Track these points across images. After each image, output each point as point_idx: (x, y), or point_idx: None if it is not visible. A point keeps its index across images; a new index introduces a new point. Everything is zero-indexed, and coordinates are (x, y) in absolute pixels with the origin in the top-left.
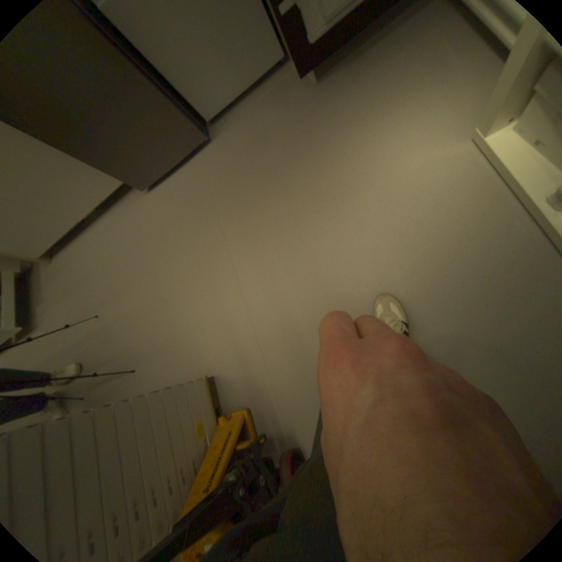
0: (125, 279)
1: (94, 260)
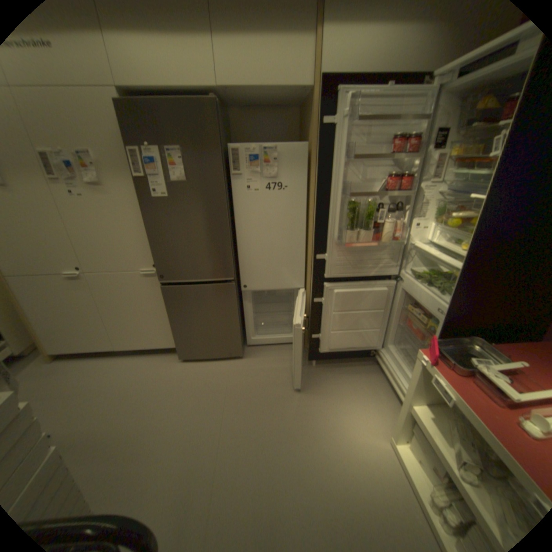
0: (110, 415)
1: (94, 383)
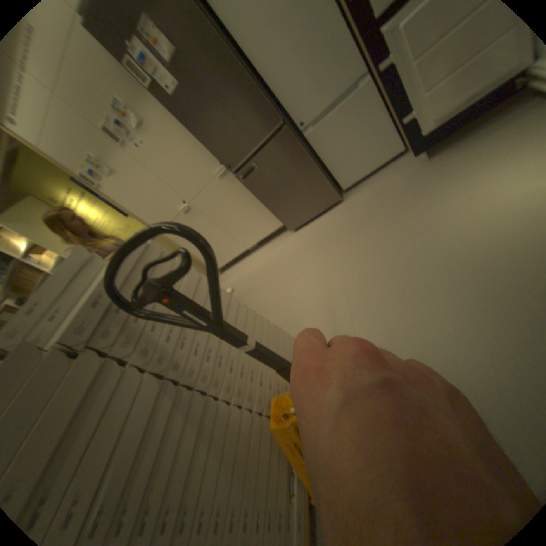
0: (263, 282)
1: (247, 272)
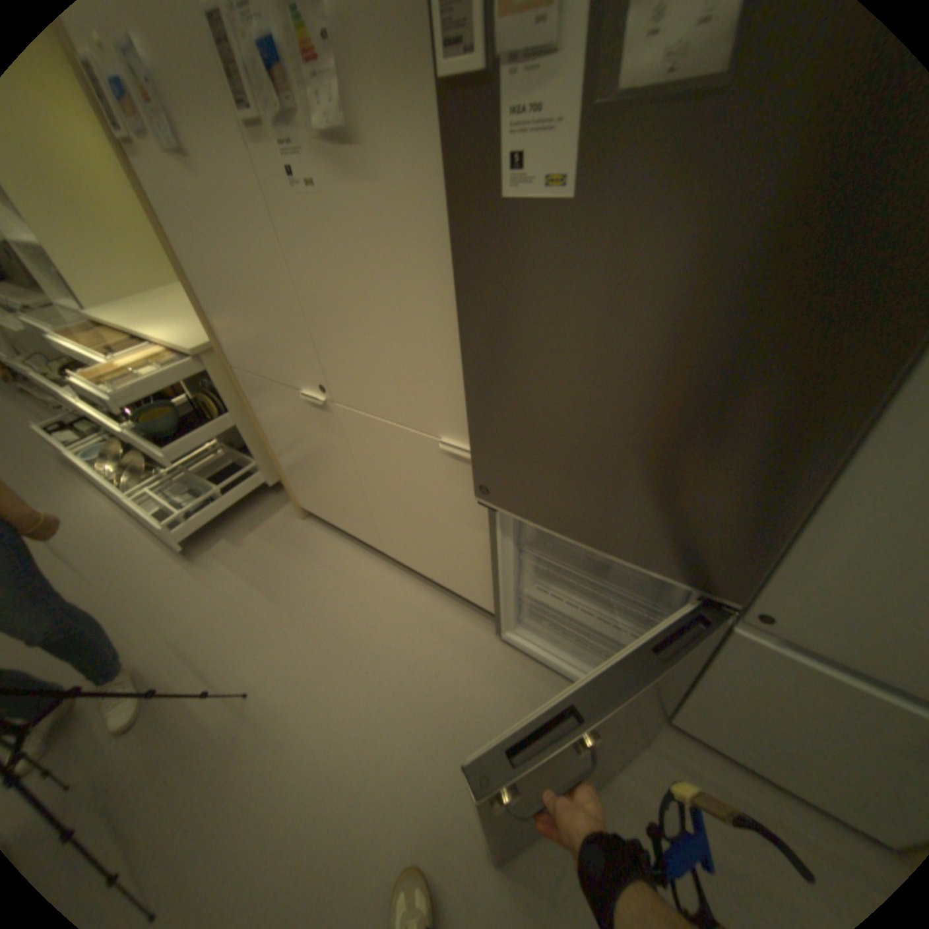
0: (332, 717)
1: (338, 608)
